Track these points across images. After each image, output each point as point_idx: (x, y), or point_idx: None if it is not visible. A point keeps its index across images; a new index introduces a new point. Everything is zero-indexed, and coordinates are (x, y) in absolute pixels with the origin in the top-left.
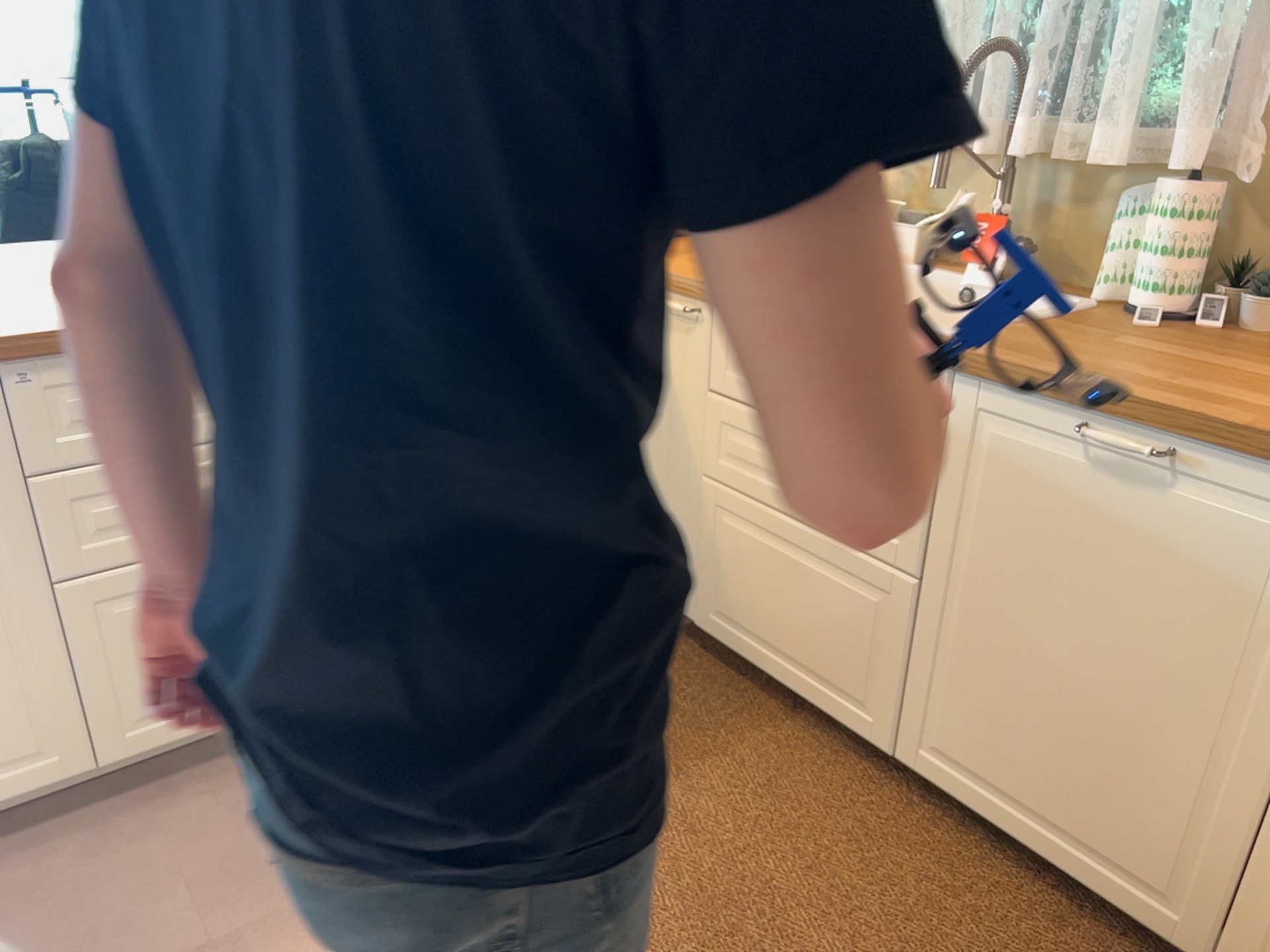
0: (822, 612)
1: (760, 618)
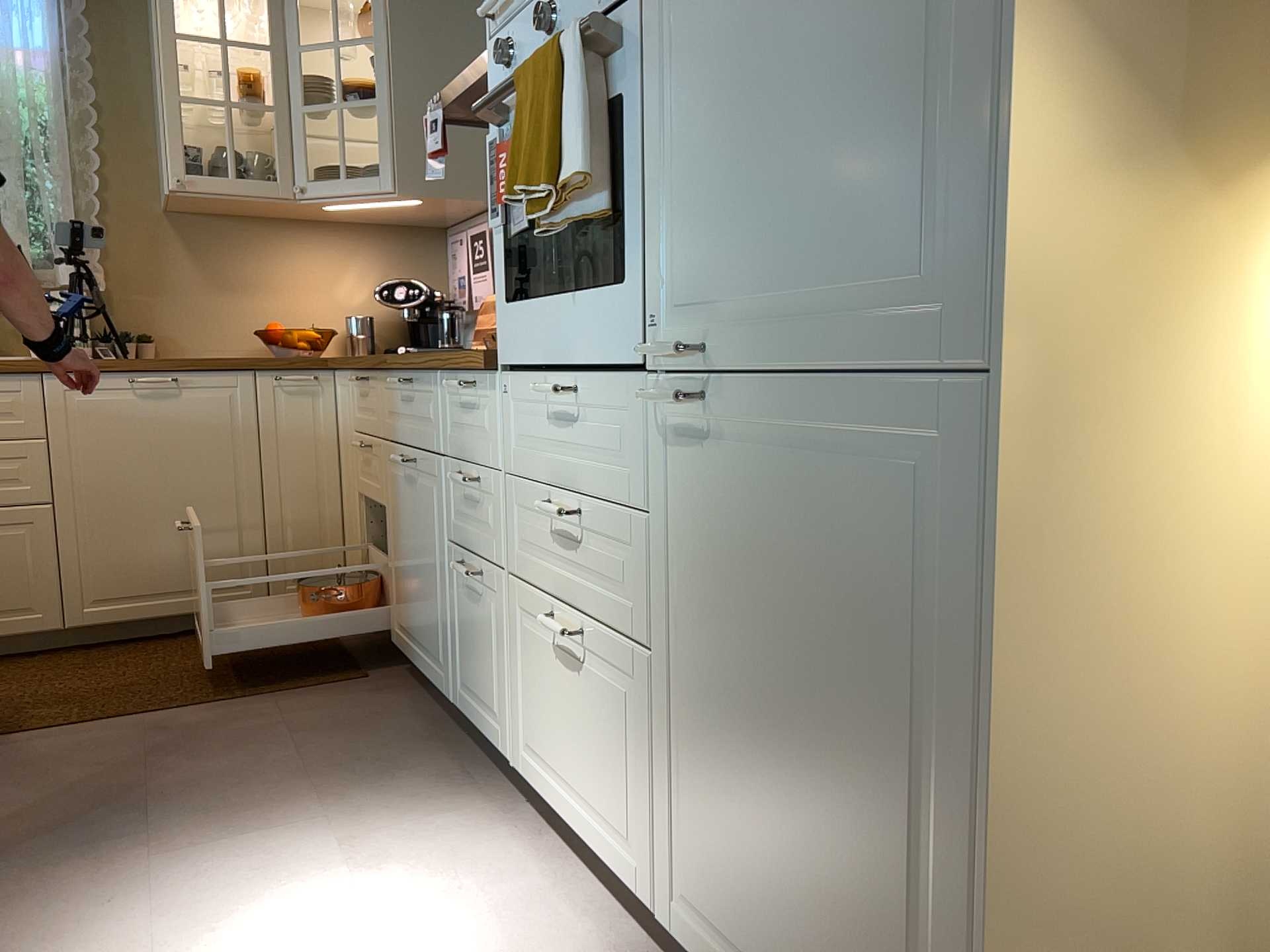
0: None
1: None
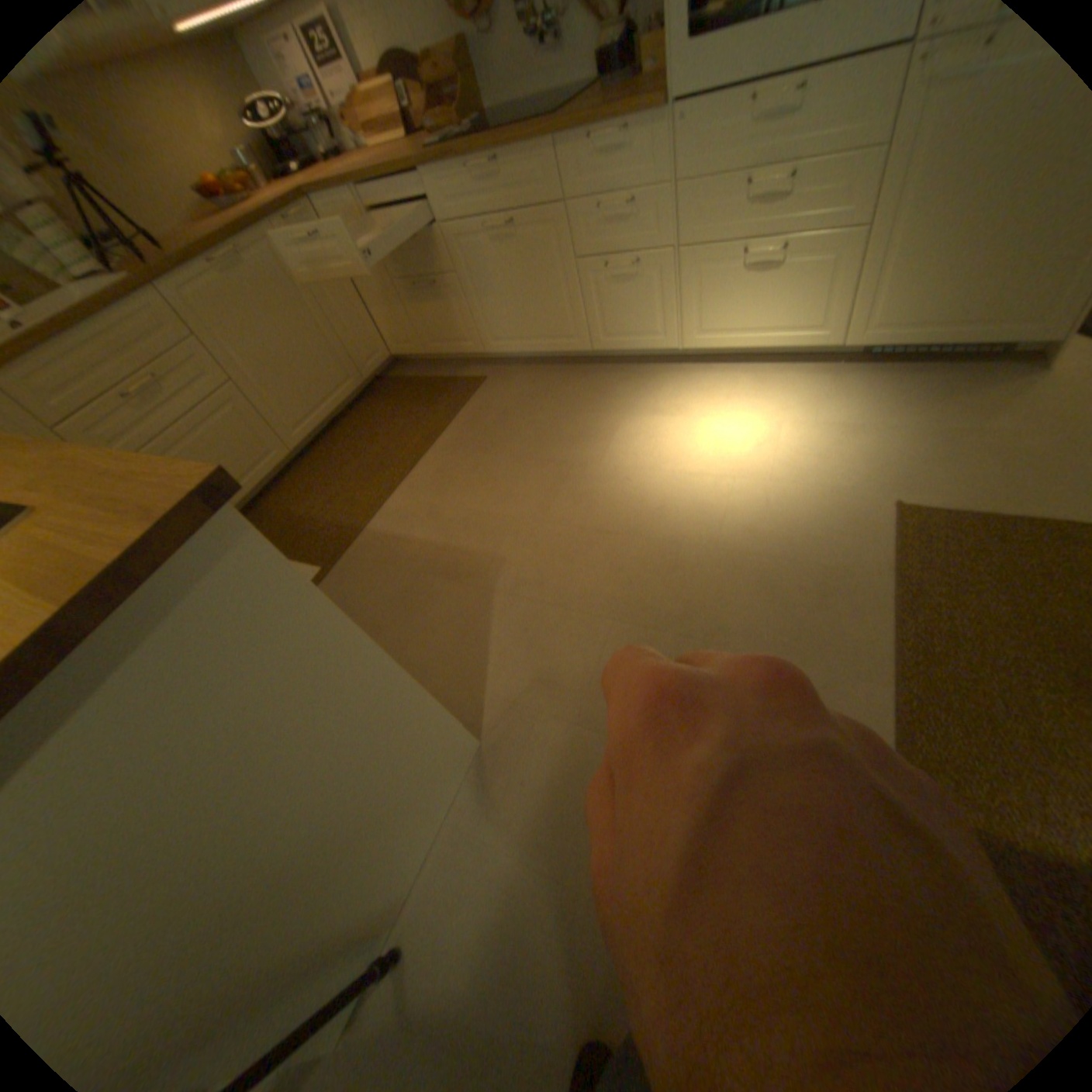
0: (223, 442)
1: None
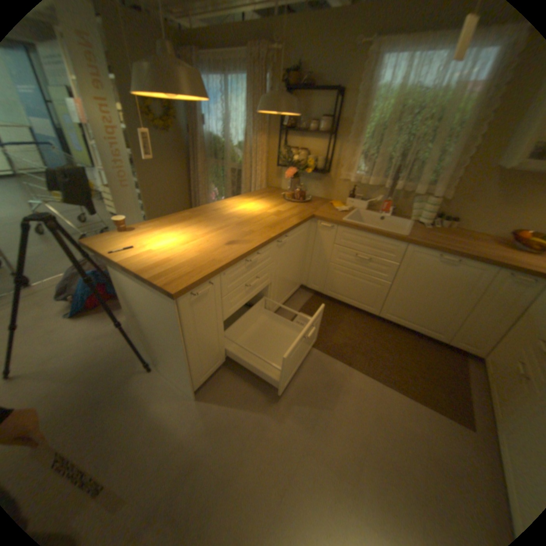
0: (363, 290)
1: (344, 292)
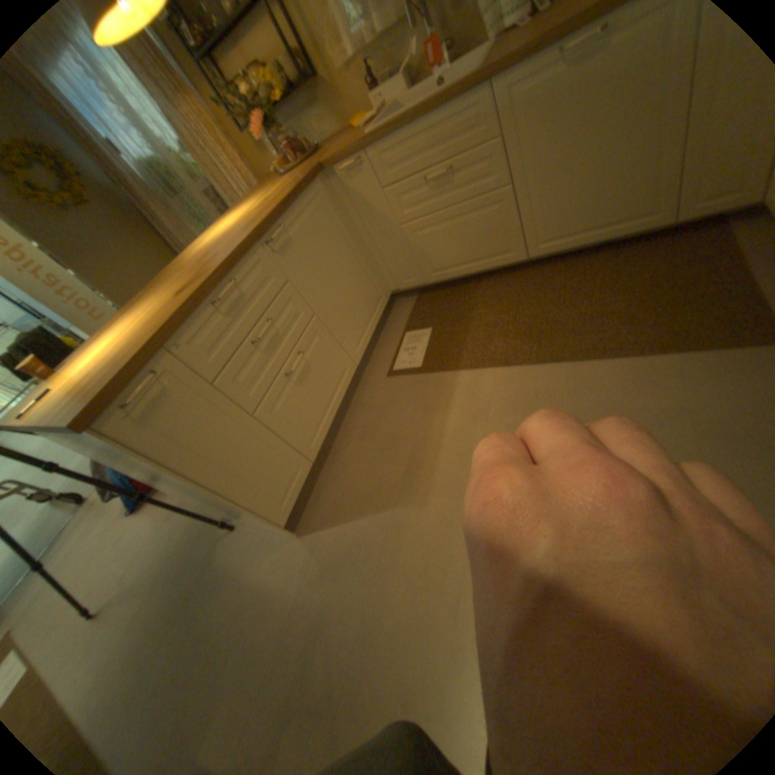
0: (478, 232)
1: (453, 257)
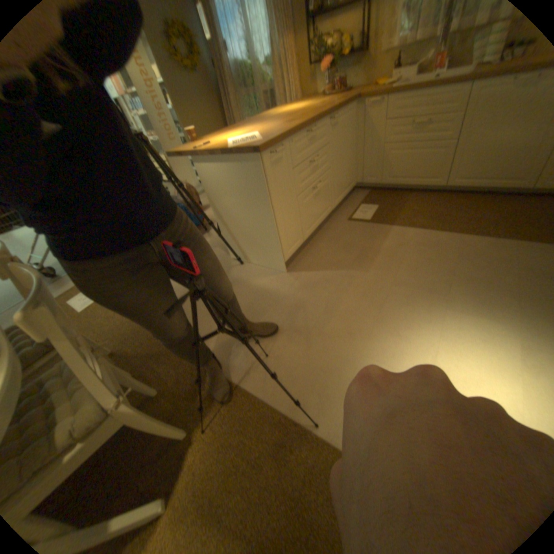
0: (426, 160)
1: (405, 171)
